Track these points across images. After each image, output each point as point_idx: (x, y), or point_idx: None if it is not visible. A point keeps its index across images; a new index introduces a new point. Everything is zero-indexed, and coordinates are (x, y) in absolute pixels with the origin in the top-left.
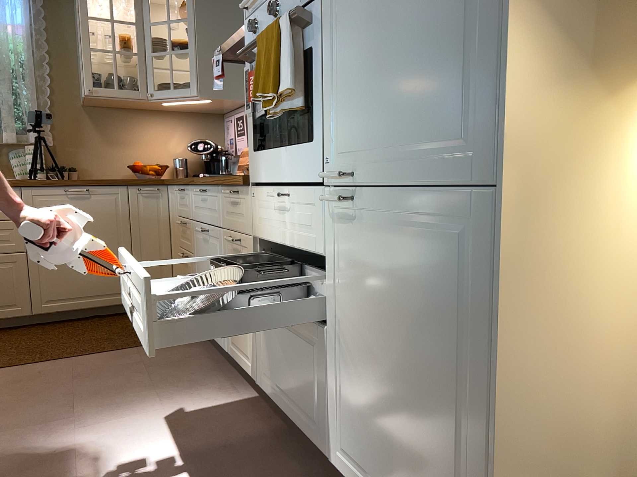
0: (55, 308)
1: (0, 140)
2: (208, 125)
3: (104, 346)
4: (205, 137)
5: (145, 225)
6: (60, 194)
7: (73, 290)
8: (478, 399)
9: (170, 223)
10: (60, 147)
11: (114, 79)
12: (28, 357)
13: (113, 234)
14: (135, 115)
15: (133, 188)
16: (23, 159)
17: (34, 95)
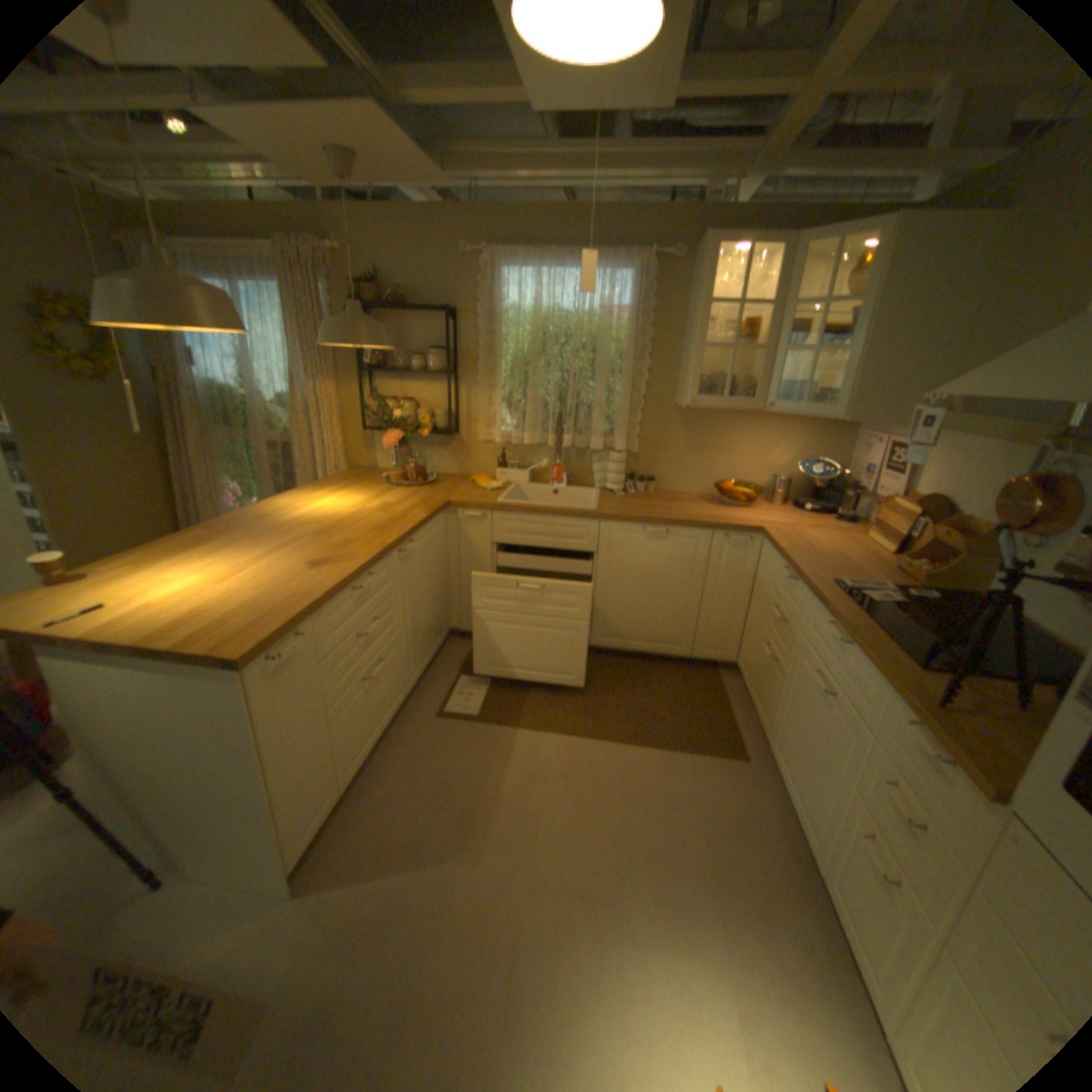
0: (610, 644)
1: (586, 443)
2: (834, 431)
3: (654, 732)
4: (825, 447)
5: (723, 578)
6: (637, 532)
7: (630, 632)
8: None
9: (755, 583)
10: (642, 452)
11: (724, 382)
12: (581, 719)
13: (683, 583)
14: (736, 417)
15: (719, 534)
16: (604, 465)
17: (627, 395)
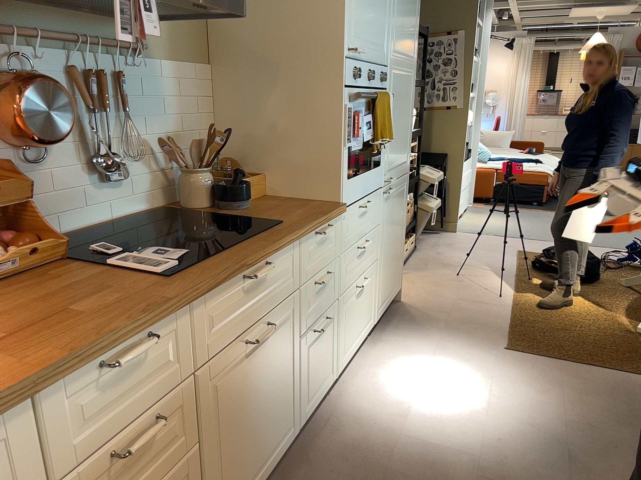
0: None
1: None
2: None
3: None
4: None
5: None
6: None
7: None
8: (403, 230)
9: None
10: None
11: None
12: None
13: None
14: None
15: None
16: None
17: None
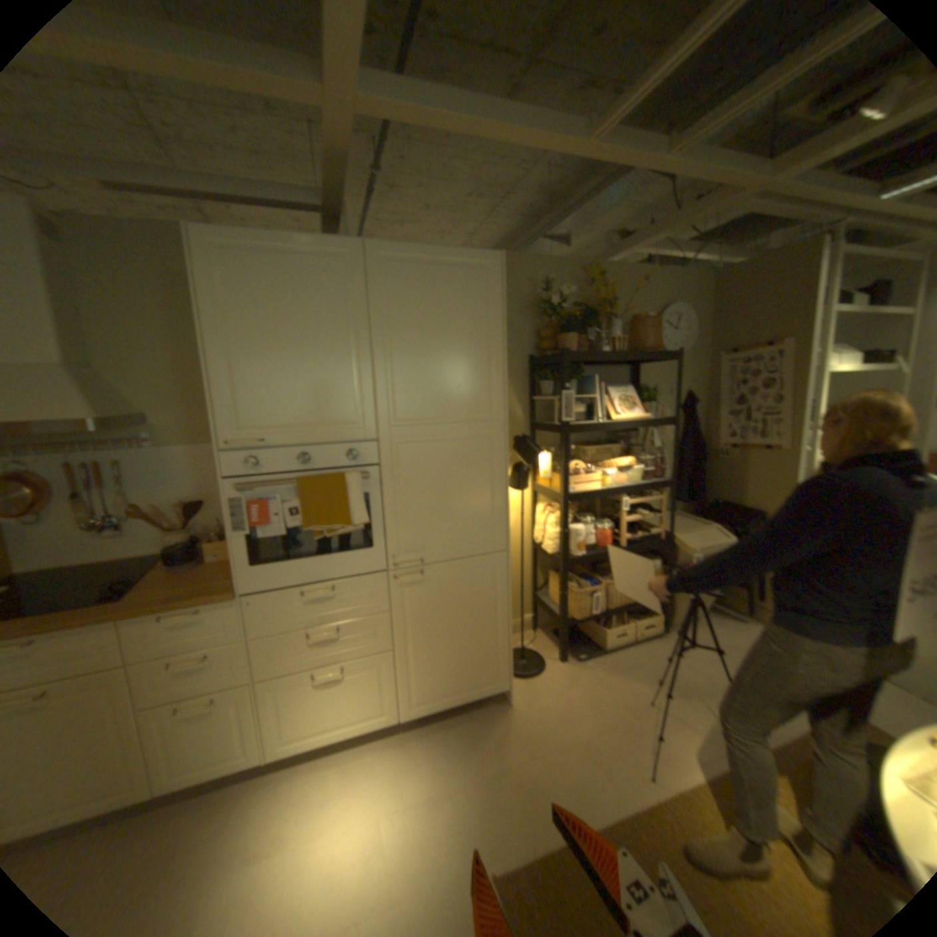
0: None
1: None
2: None
3: None
4: None
5: None
6: None
7: None
8: (498, 621)
9: None
10: None
11: None
12: None
13: None
14: None
15: None
16: None
17: None
